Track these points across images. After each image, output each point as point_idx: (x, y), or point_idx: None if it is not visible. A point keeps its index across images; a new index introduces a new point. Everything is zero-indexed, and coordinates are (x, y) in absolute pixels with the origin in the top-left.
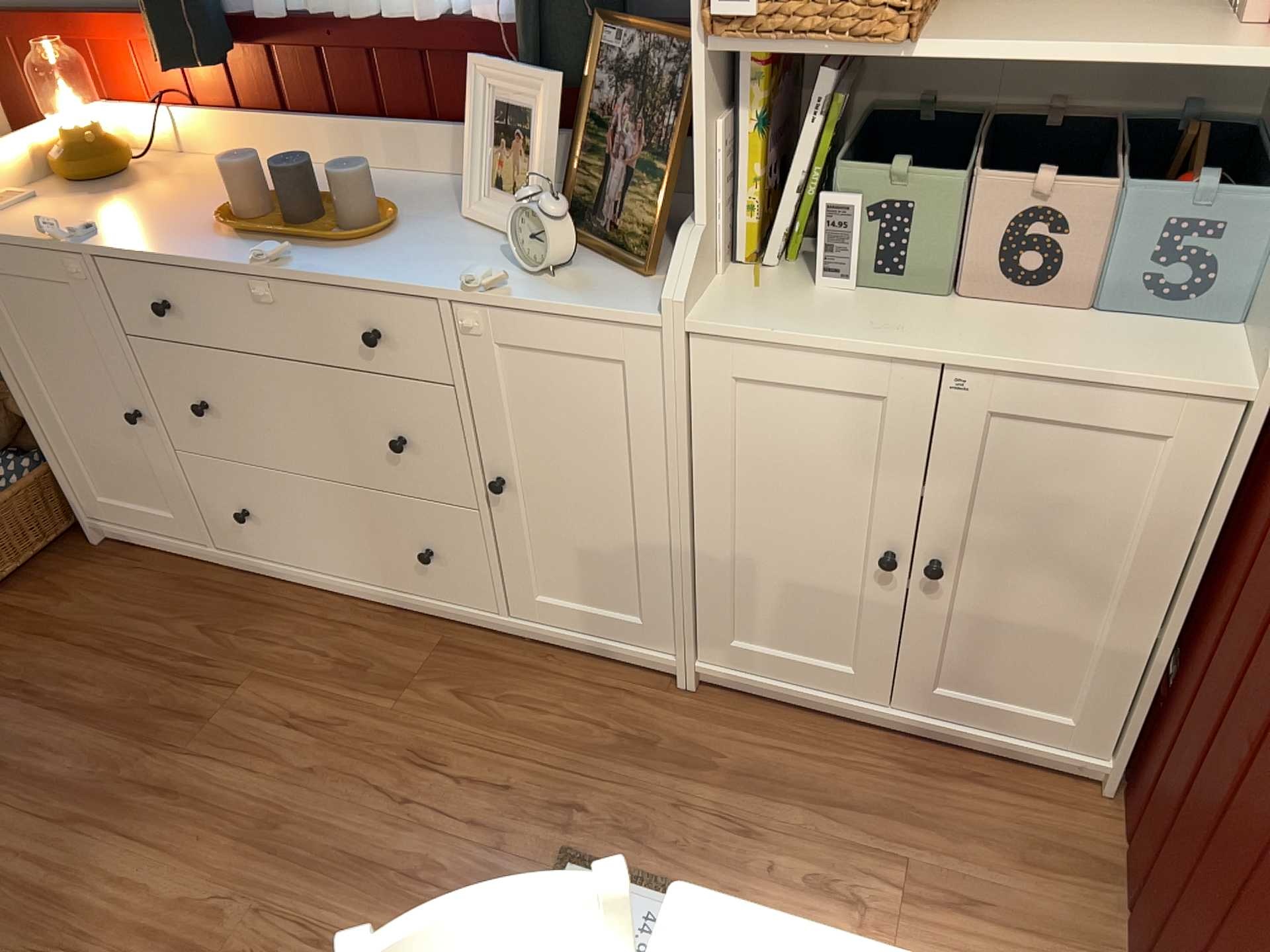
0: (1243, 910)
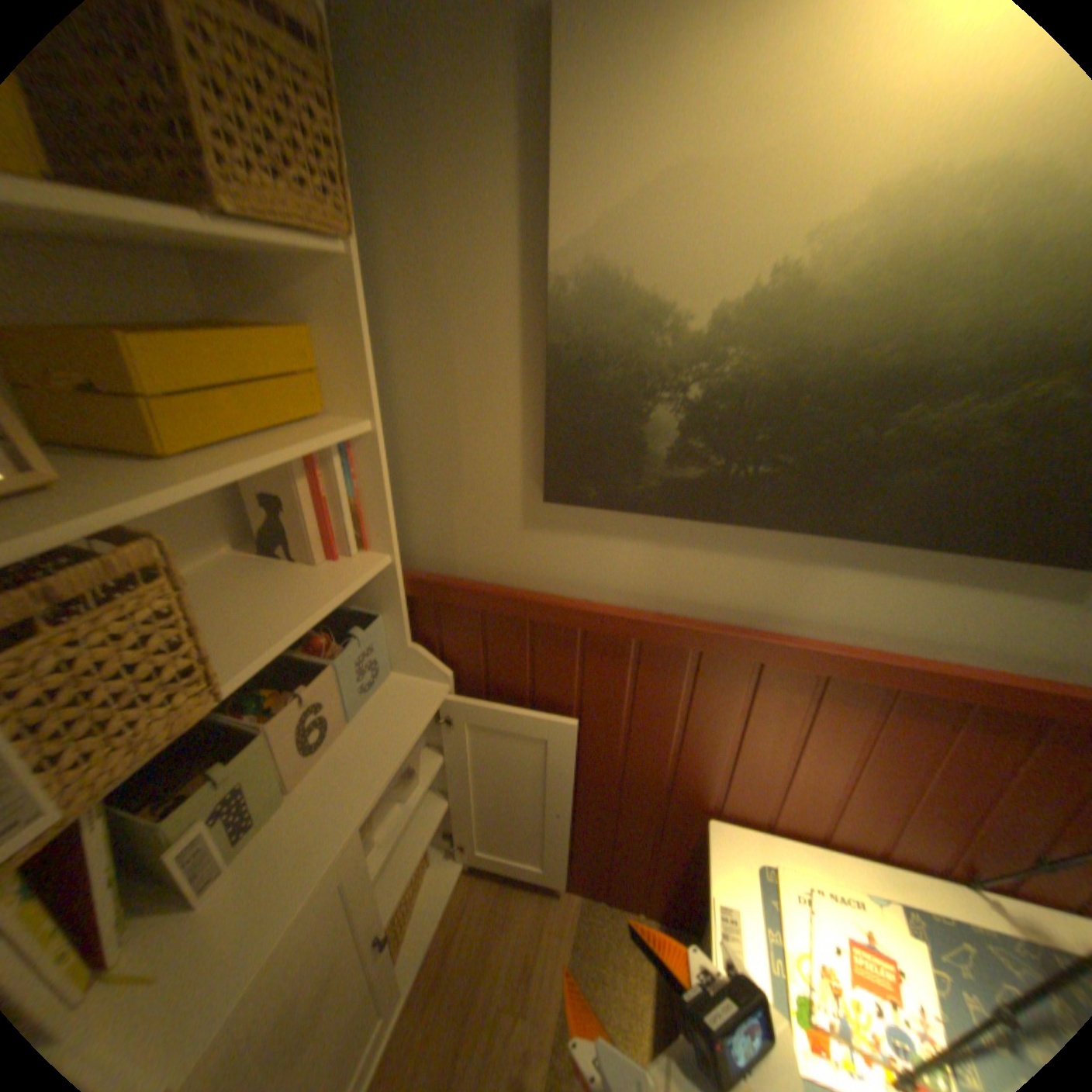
0: (634, 811)
